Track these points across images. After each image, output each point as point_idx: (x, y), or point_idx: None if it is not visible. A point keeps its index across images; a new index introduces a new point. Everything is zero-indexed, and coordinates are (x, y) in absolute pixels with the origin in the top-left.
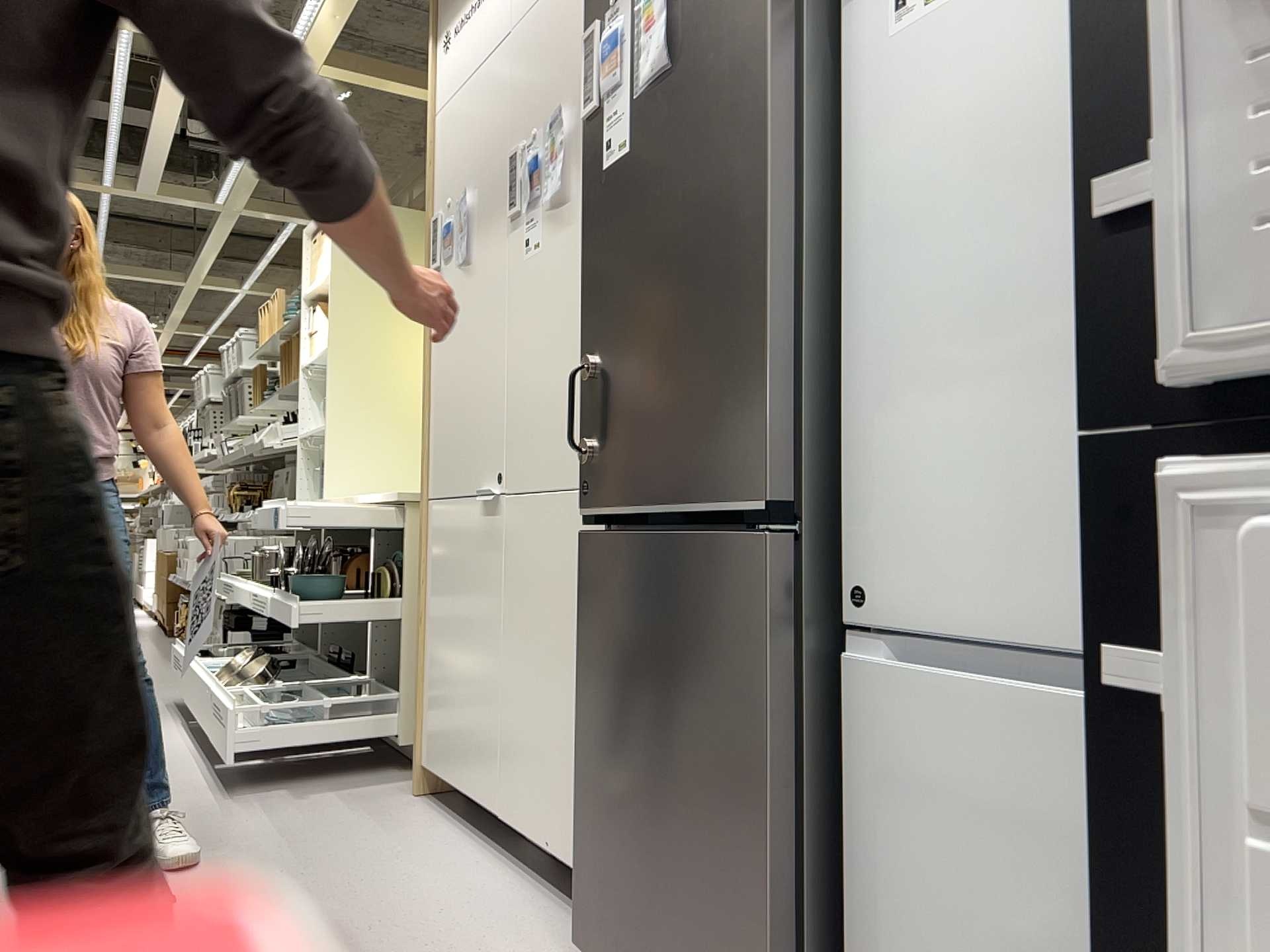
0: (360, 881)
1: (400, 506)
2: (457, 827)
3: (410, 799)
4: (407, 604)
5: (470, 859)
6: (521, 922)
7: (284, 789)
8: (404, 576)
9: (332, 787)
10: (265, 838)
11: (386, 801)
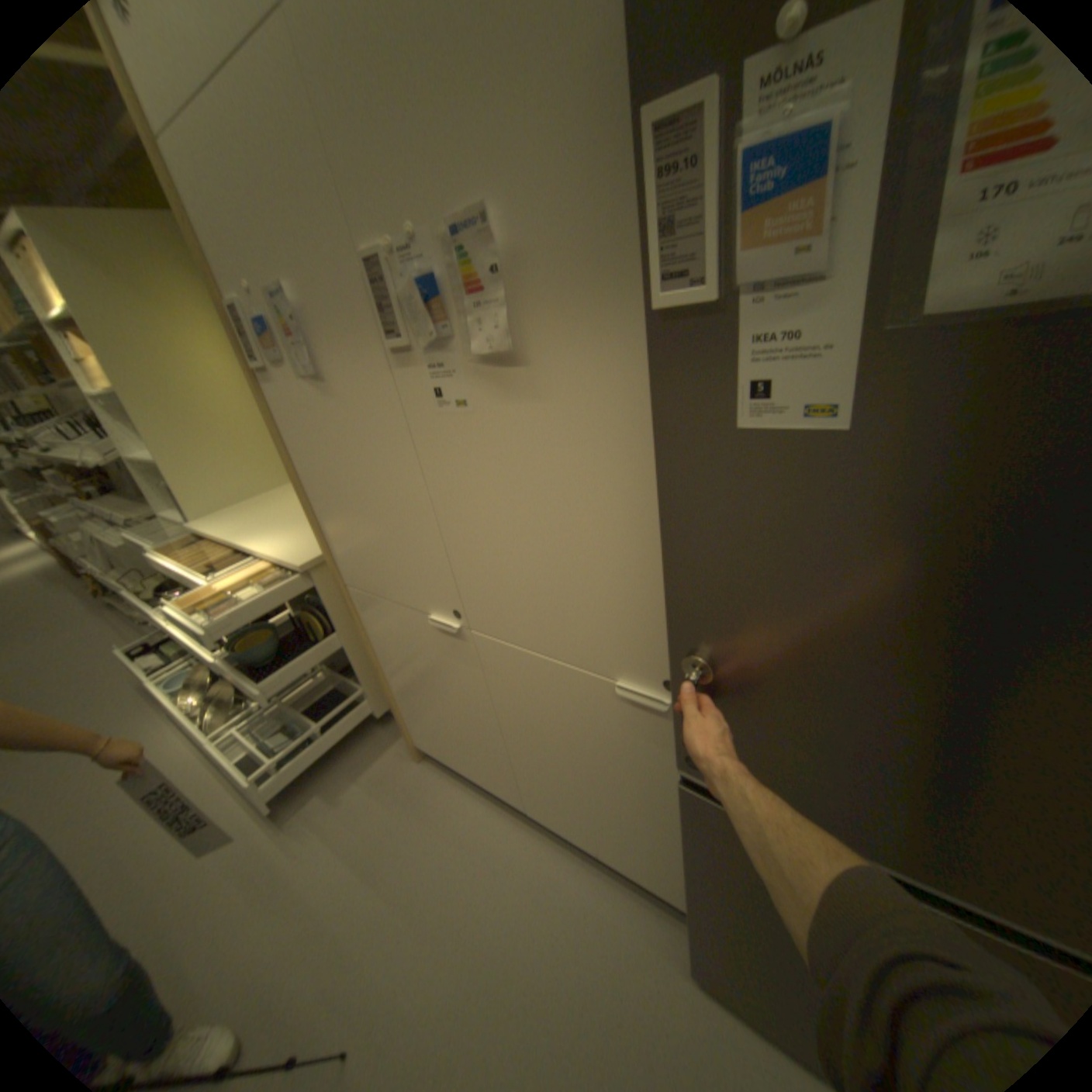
0: (461, 922)
1: (300, 565)
2: (474, 797)
3: (415, 769)
4: (342, 636)
5: (513, 843)
6: (609, 925)
7: (313, 795)
8: (327, 612)
9: (347, 774)
10: (345, 886)
11: (399, 779)
